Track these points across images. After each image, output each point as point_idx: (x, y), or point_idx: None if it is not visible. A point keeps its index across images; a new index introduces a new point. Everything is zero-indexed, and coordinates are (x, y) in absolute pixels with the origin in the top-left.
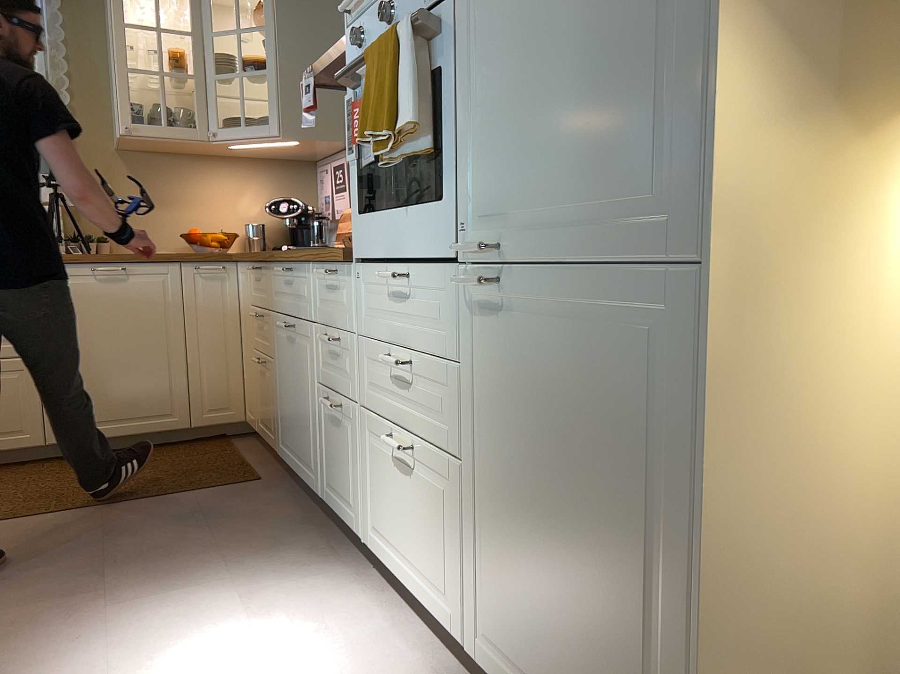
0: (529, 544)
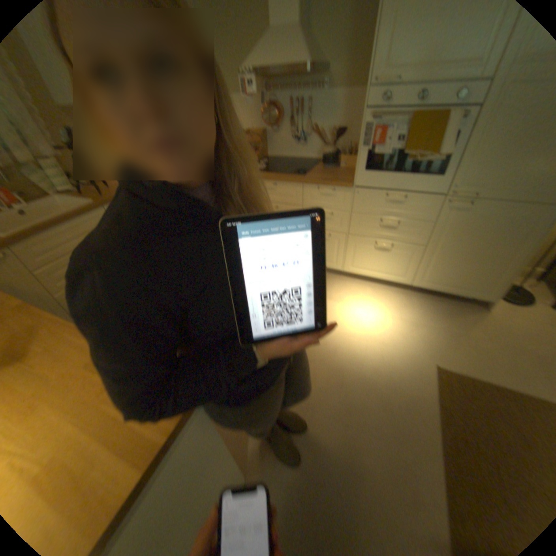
0: (455, 260)
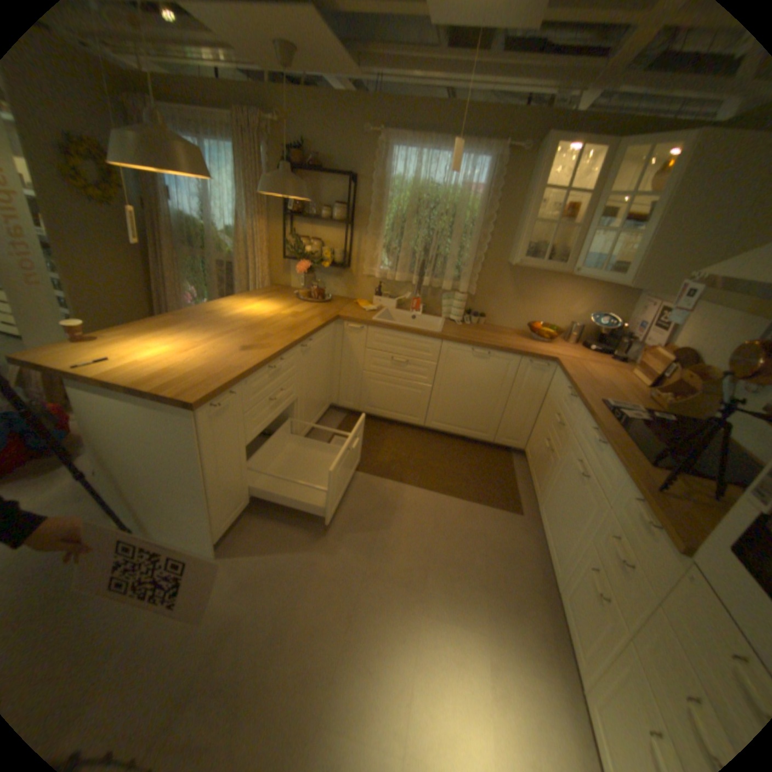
0: None
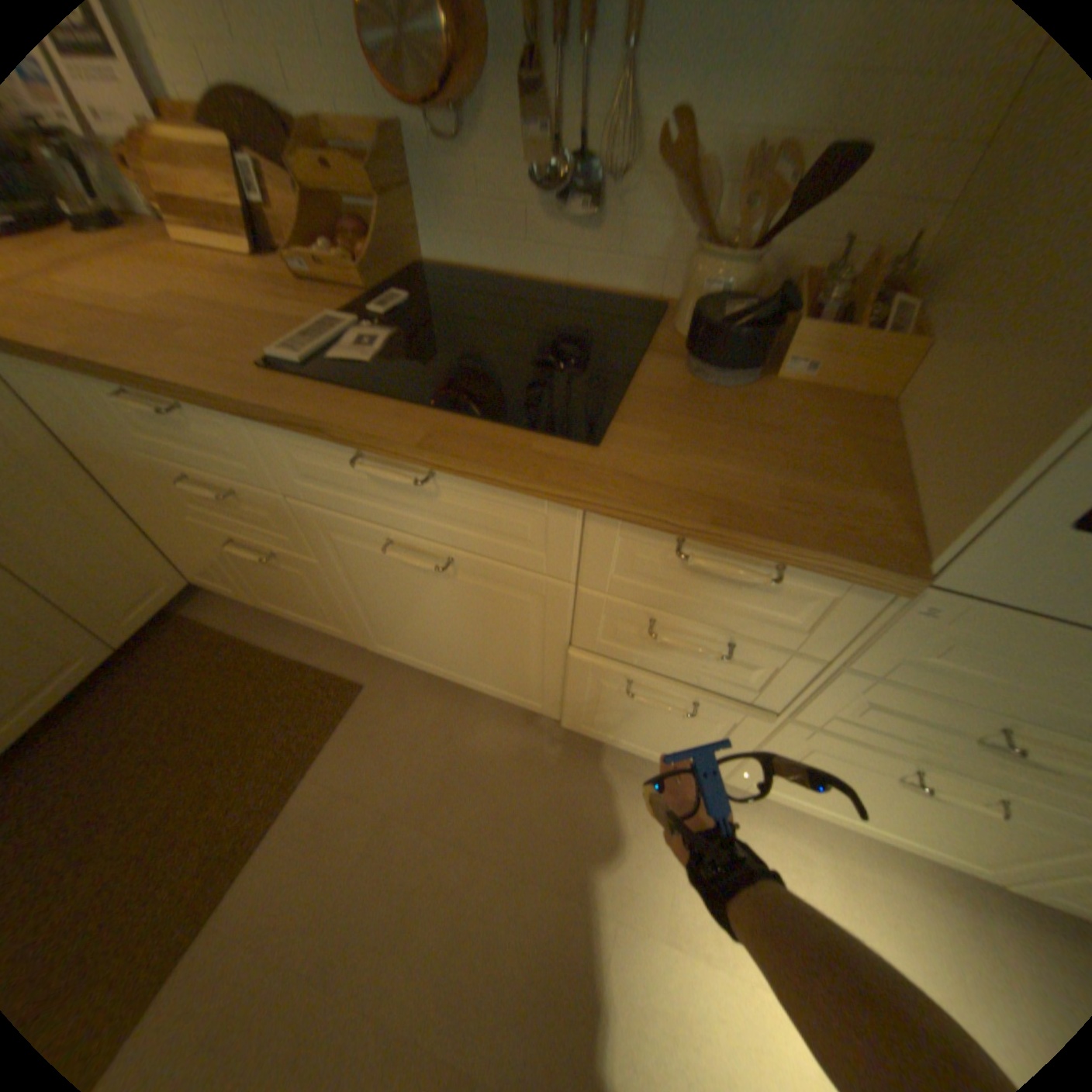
0: None
